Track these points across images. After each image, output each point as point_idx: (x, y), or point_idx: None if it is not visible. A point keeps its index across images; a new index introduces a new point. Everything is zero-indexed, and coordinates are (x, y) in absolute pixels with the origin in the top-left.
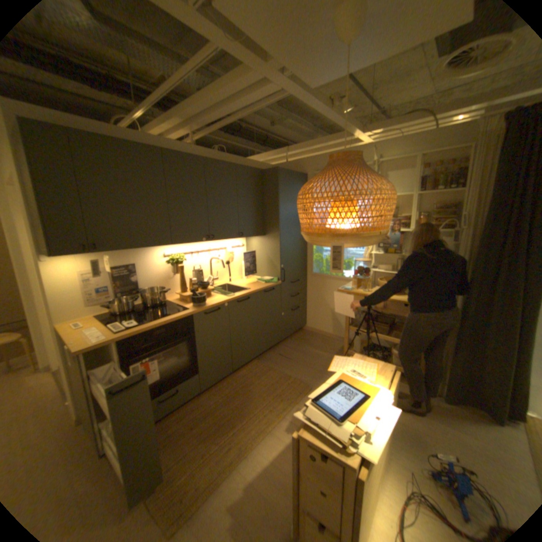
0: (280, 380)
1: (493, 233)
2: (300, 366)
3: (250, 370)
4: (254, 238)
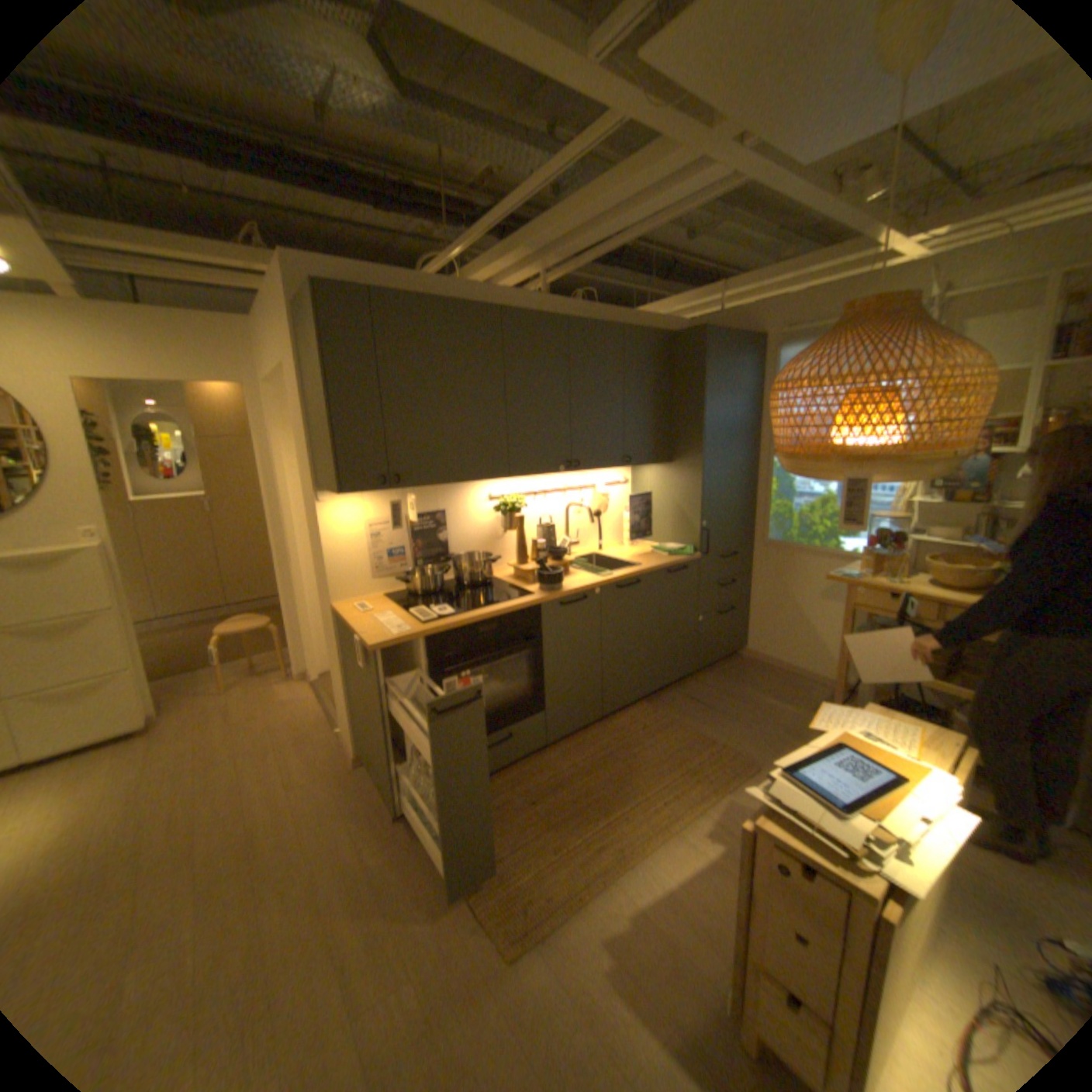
0: (693, 746)
1: None
2: (734, 725)
3: (633, 720)
4: (648, 467)
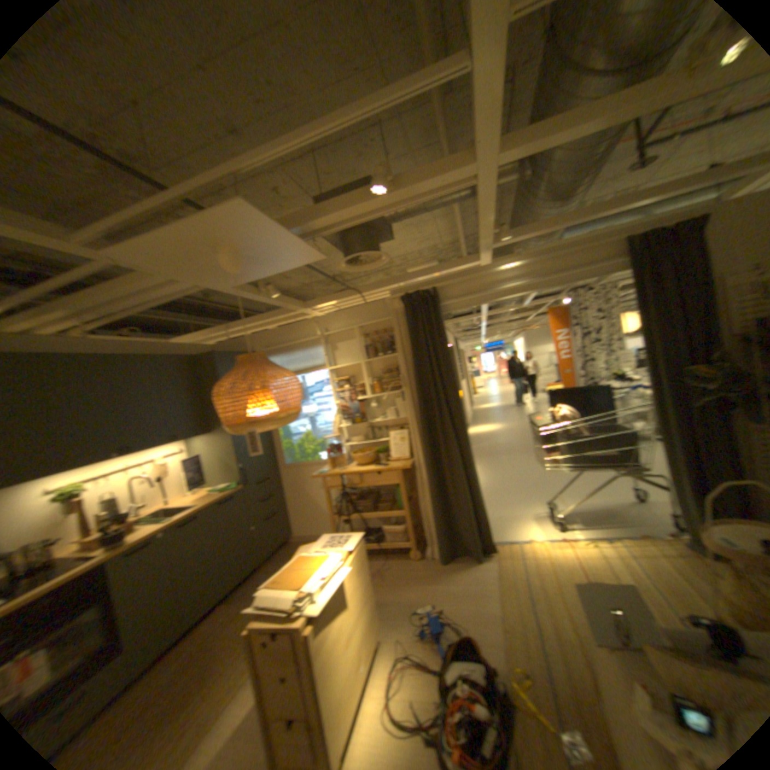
0: None
1: (420, 390)
2: None
3: (214, 623)
4: (198, 439)
